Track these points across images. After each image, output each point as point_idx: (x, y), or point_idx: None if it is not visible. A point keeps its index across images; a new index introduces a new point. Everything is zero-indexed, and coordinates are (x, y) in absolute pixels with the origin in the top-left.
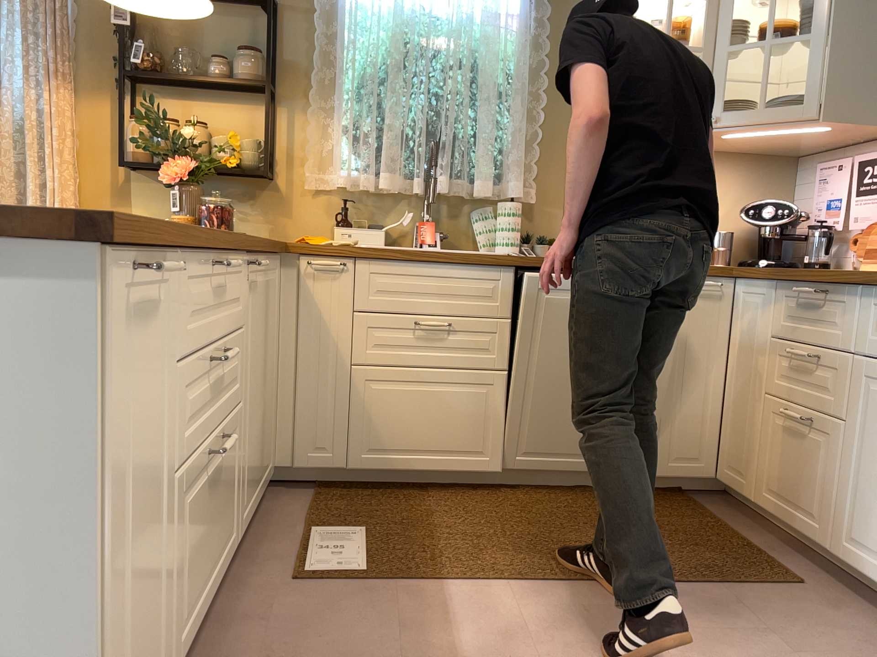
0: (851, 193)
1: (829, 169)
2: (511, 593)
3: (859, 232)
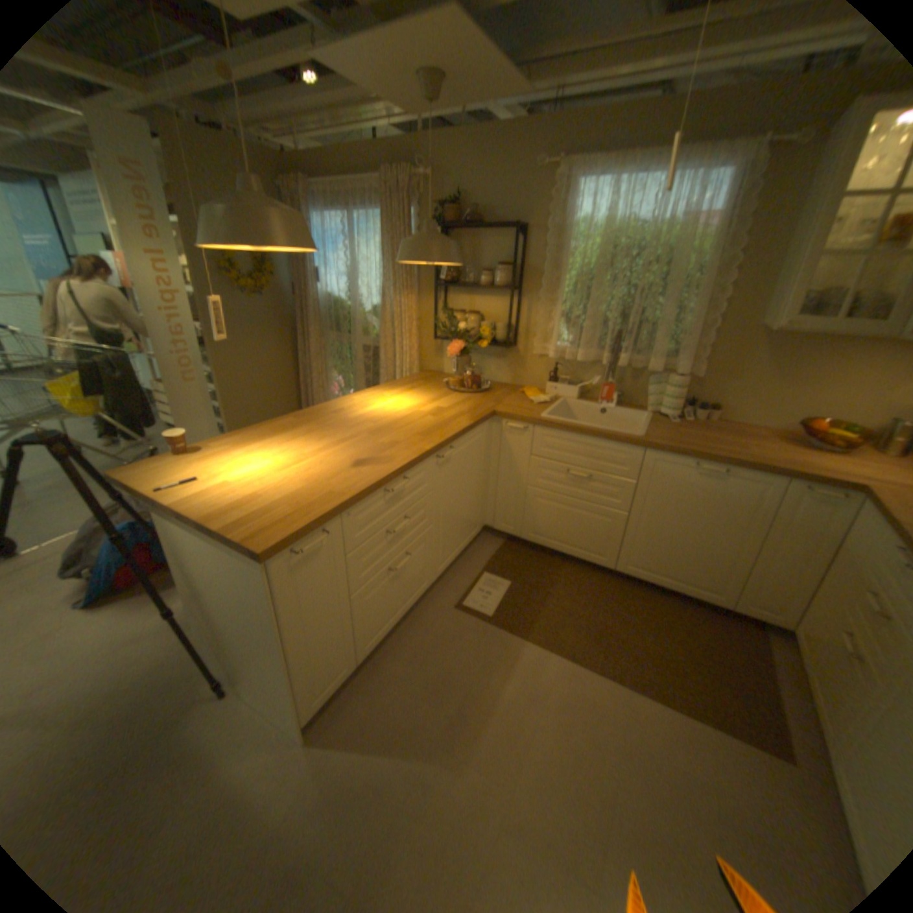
0: None
1: None
2: (560, 667)
3: None
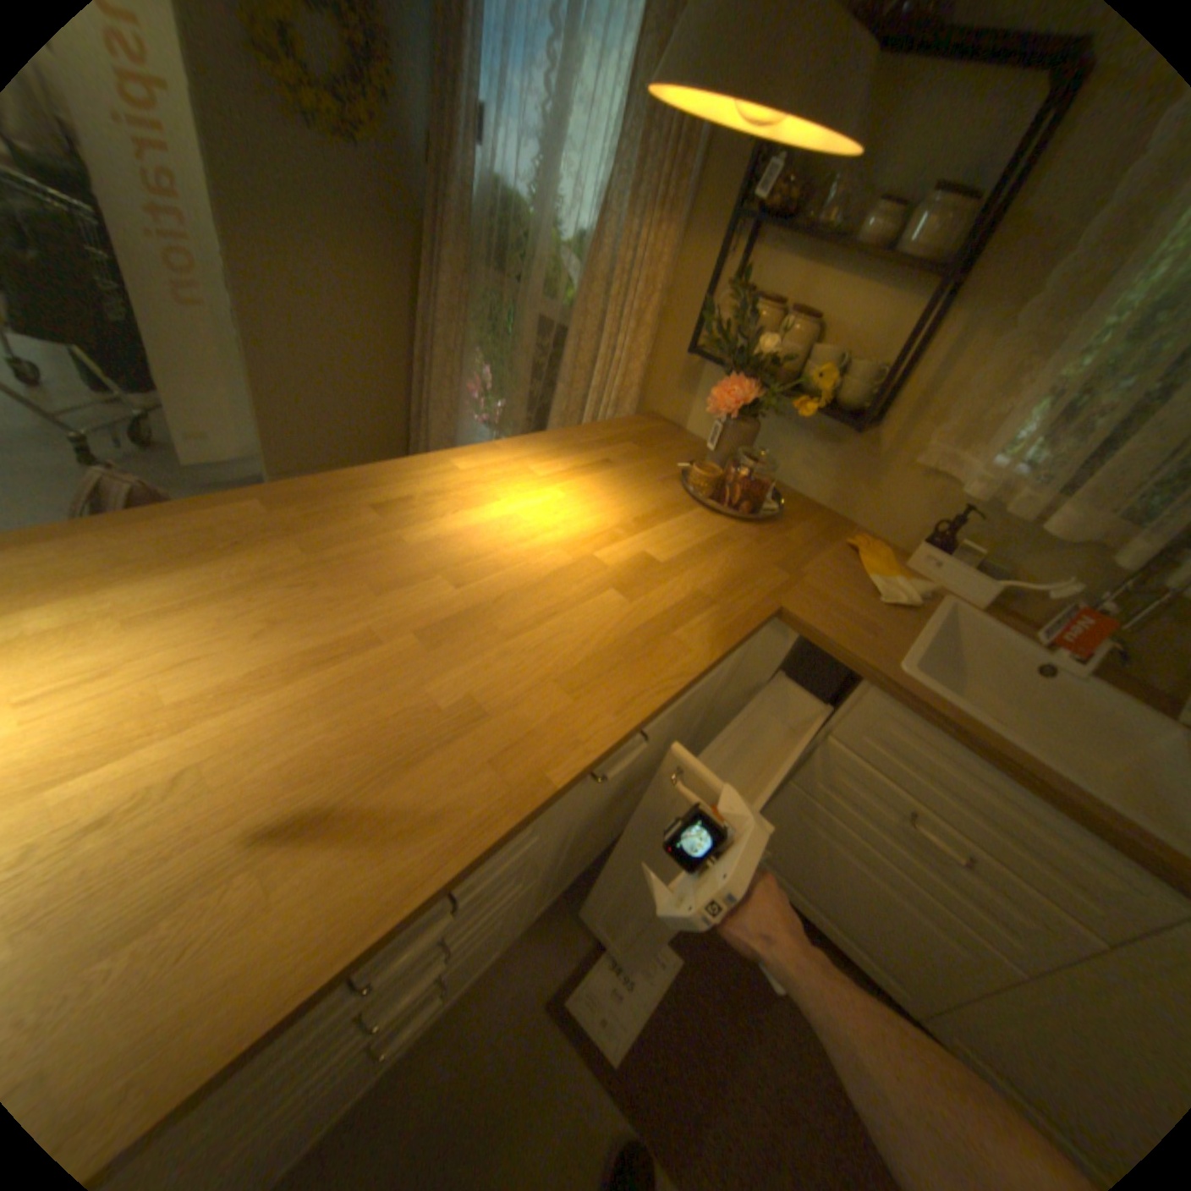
0: None
1: None
2: None
3: None
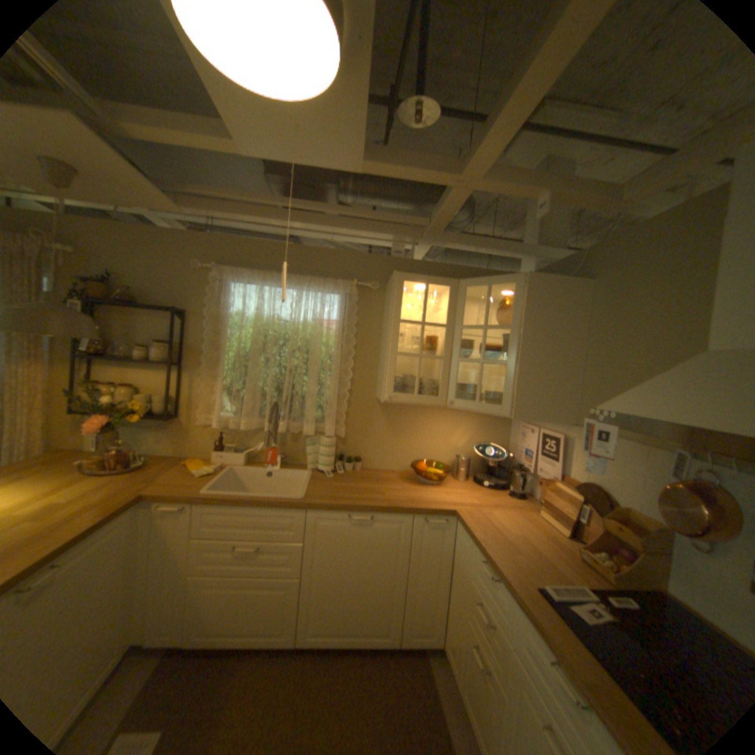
0: (539, 447)
1: (527, 429)
2: None
3: (543, 476)
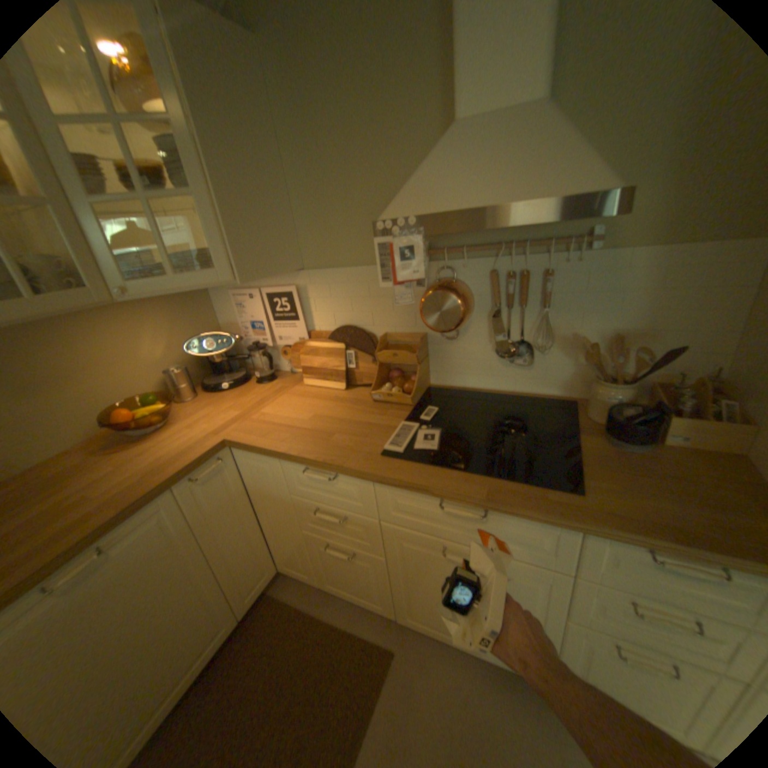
0: (264, 313)
1: (241, 297)
2: None
3: (282, 343)
